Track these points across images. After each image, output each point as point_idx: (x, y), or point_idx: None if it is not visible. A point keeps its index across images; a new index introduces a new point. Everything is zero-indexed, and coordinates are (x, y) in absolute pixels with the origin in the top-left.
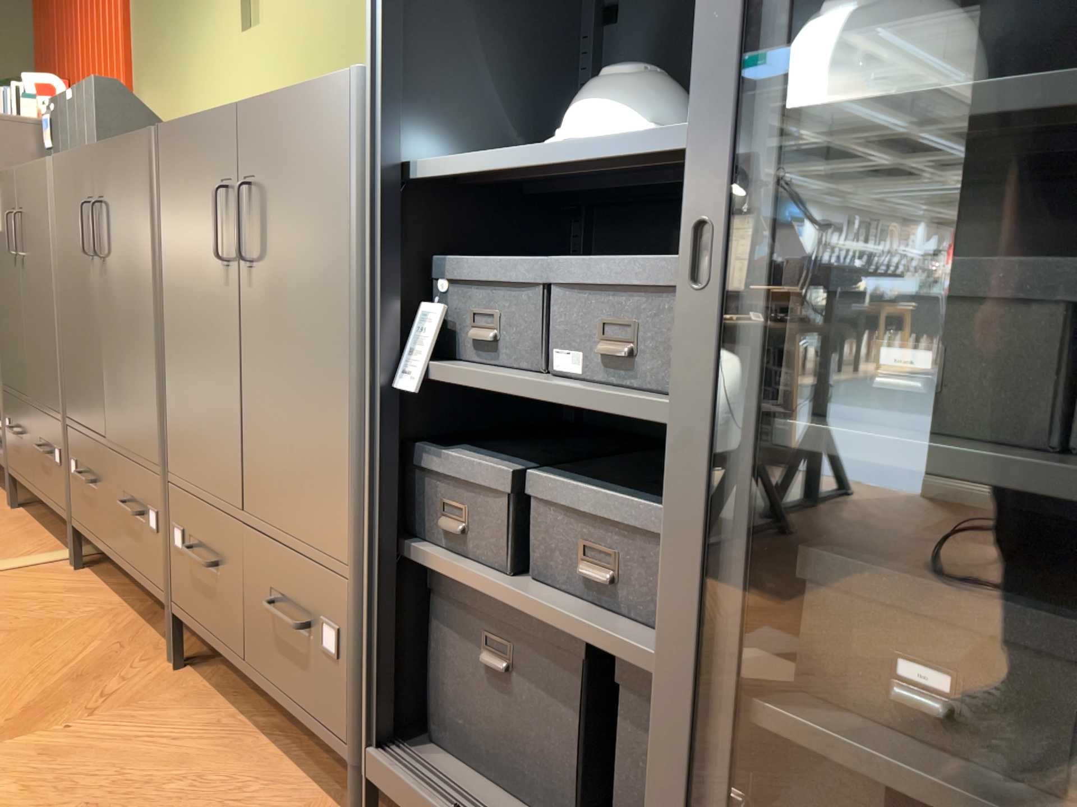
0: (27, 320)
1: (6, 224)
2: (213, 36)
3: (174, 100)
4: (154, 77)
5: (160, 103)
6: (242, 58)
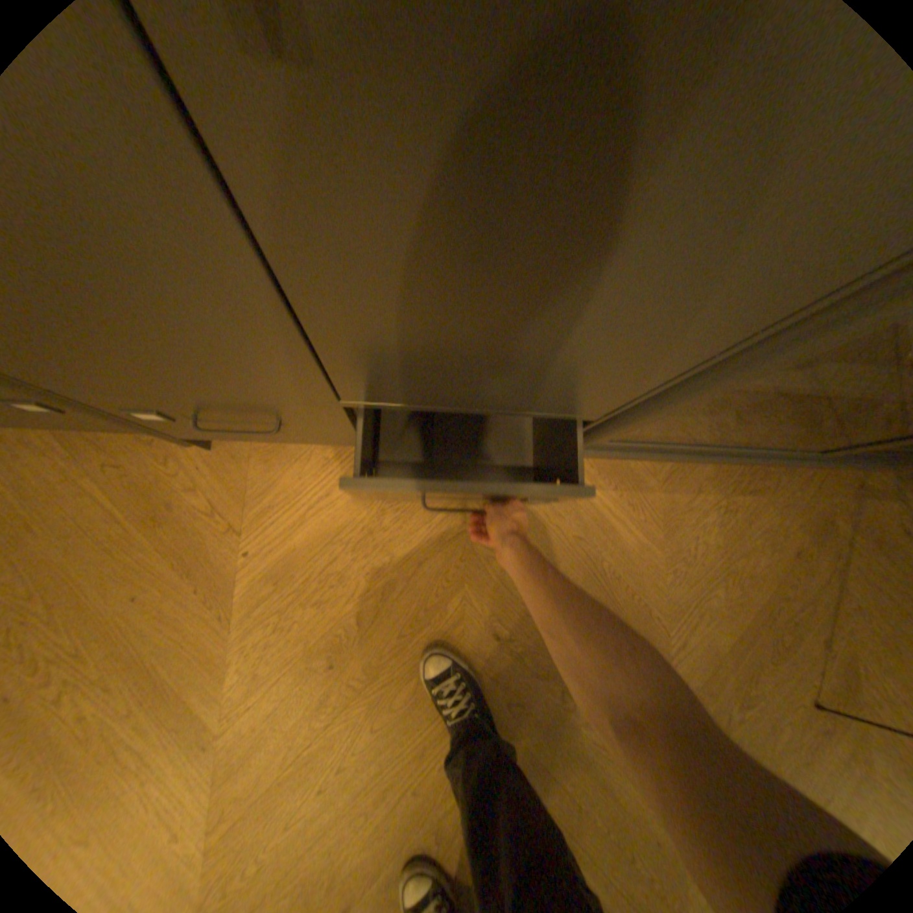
0: None
1: None
2: None
3: None
4: None
5: None
6: None
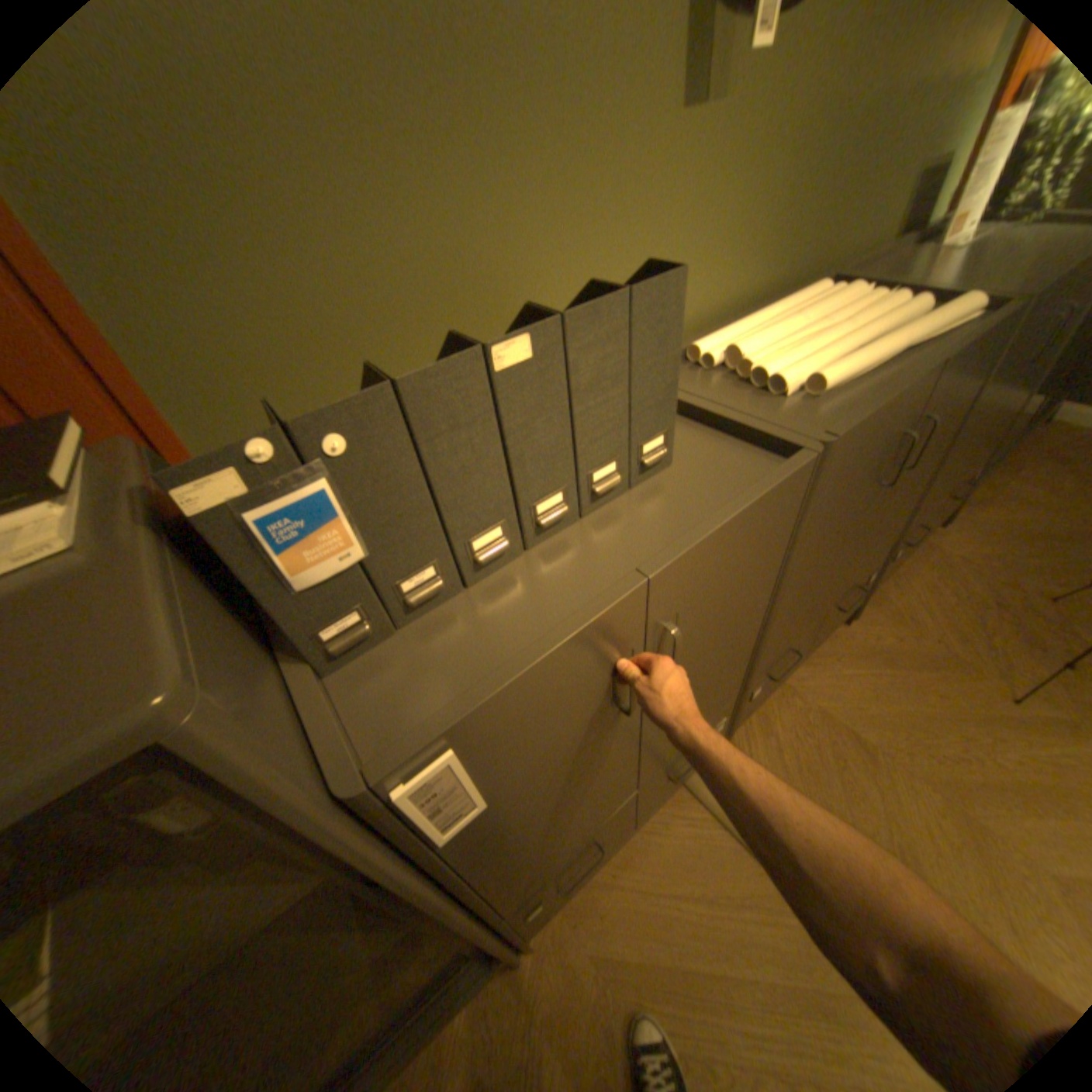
0: (655, 729)
1: (559, 726)
2: (592, 94)
3: (427, 264)
4: (266, 207)
5: (341, 283)
6: (679, 155)
